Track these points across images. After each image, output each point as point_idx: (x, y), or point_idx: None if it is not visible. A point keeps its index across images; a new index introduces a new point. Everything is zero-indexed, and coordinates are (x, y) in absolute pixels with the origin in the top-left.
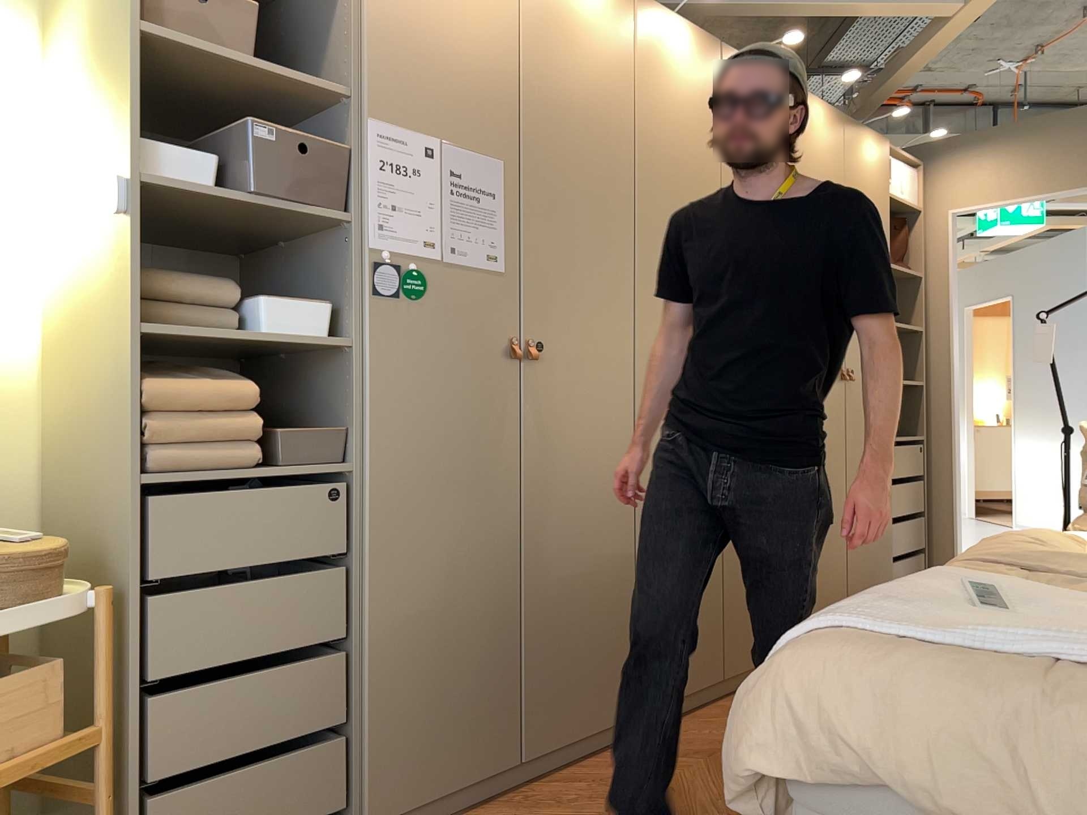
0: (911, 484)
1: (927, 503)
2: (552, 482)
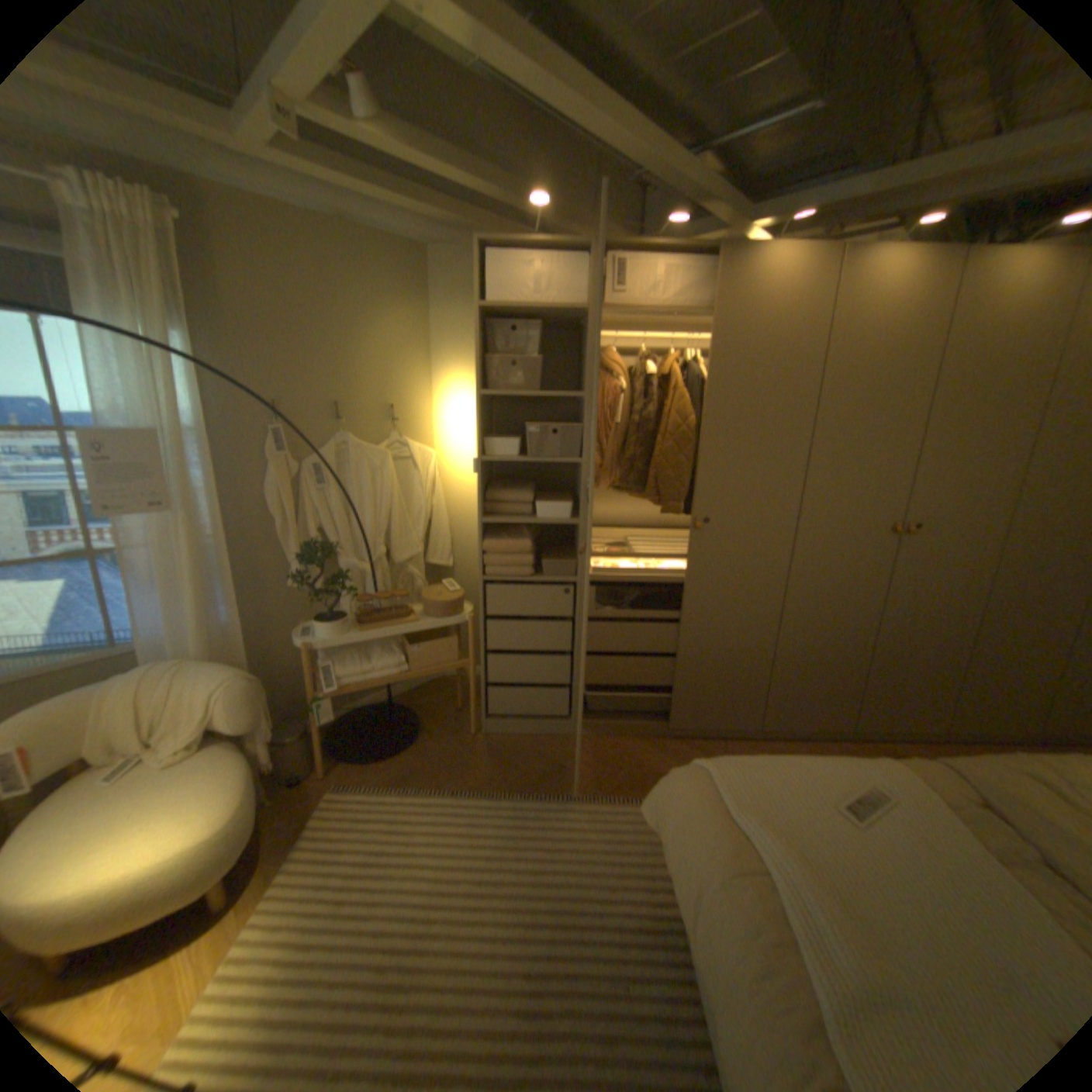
0: None
1: None
2: (706, 597)
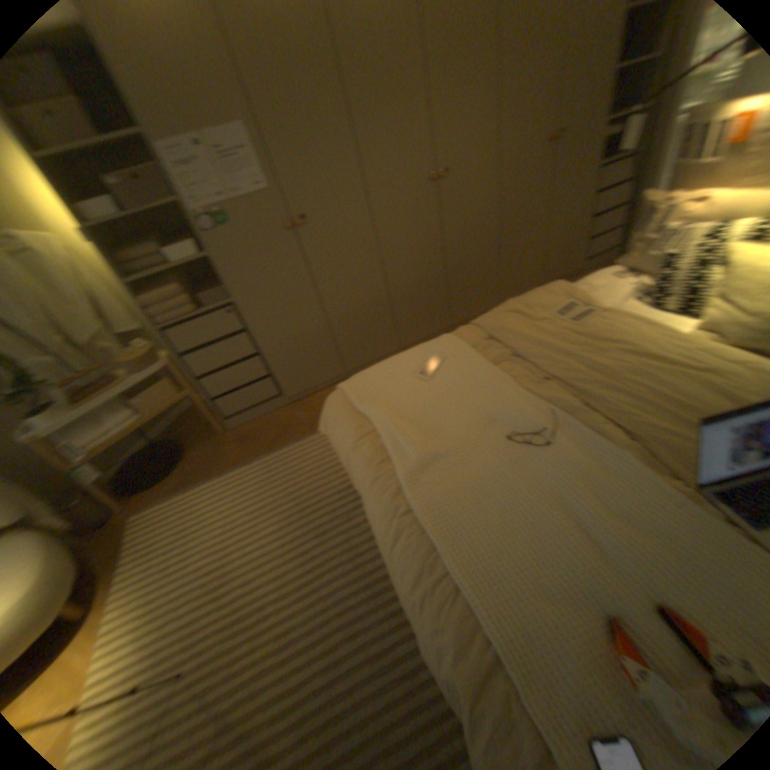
0: (622, 184)
1: (635, 194)
2: (327, 277)
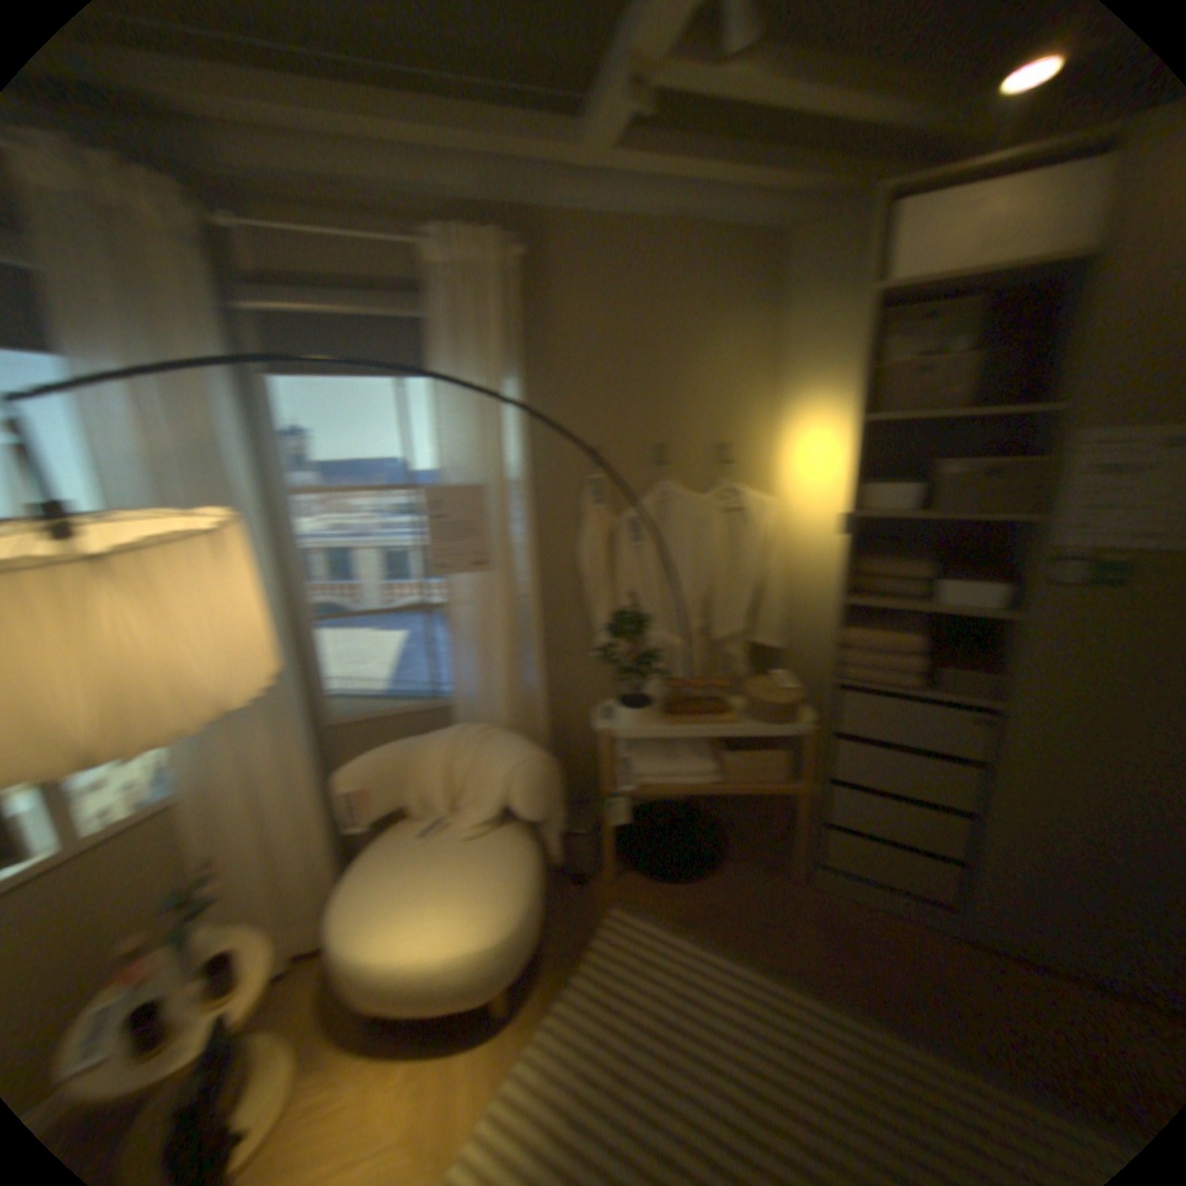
0: None
1: None
2: None
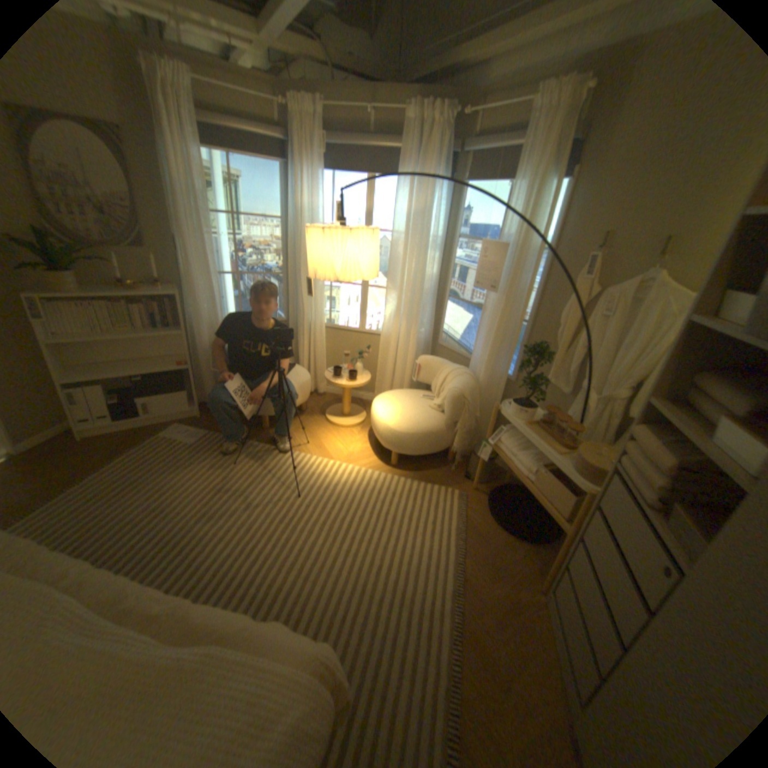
0: None
1: None
2: None
